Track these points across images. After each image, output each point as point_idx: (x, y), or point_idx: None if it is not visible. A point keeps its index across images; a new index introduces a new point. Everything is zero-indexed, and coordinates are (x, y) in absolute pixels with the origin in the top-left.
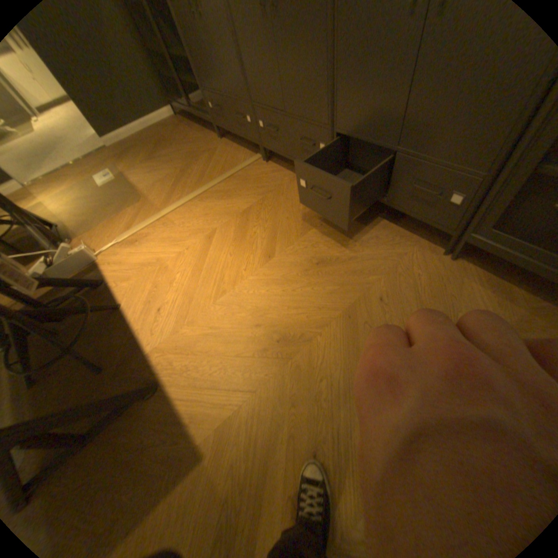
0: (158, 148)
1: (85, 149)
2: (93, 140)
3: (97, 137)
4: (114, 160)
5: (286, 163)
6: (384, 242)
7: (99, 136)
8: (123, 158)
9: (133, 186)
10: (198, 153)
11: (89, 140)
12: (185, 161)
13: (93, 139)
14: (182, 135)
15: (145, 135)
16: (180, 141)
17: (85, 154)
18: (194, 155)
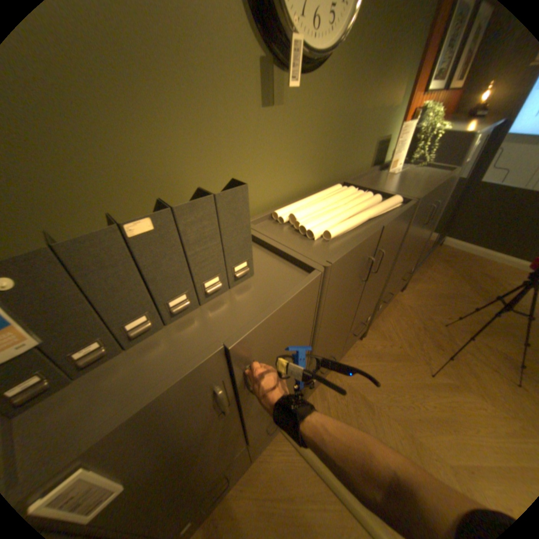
0: None
1: None
2: None
3: None
4: None
5: None
6: (402, 313)
7: None
8: None
9: None
10: None
11: None
12: None
13: None
14: None
15: None
16: None
17: None
18: None
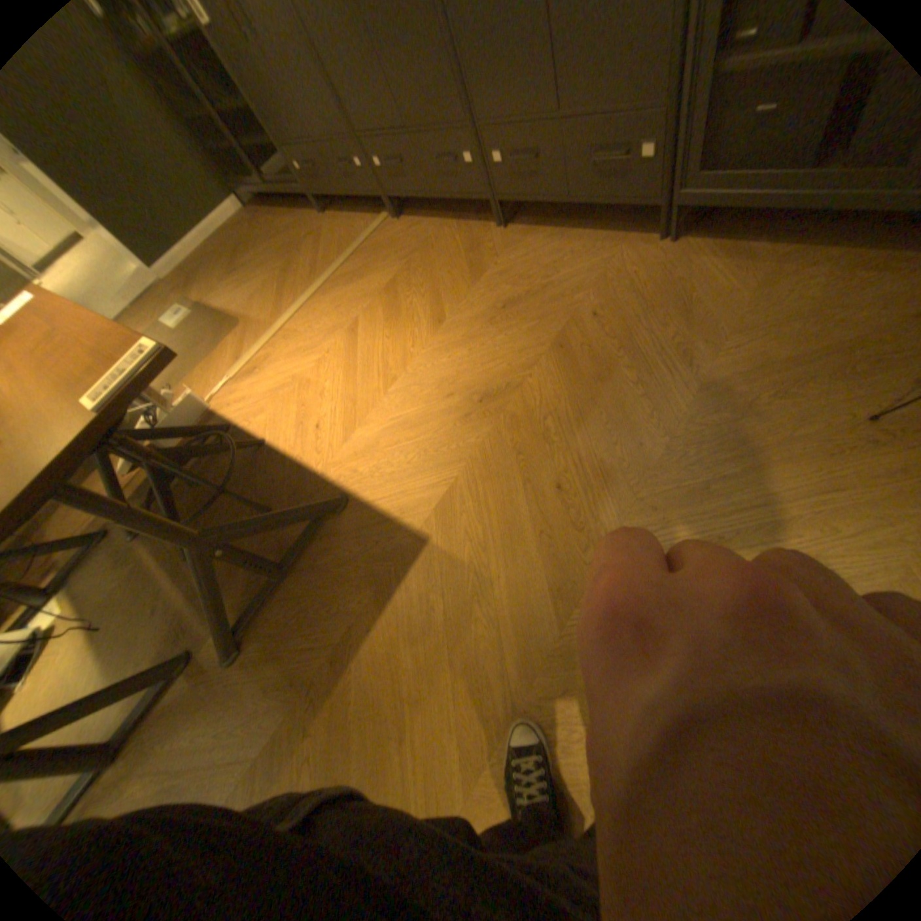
0: (239, 255)
1: (133, 292)
2: (139, 278)
3: (143, 273)
4: (182, 290)
5: (426, 210)
6: (584, 253)
7: (145, 270)
8: (193, 284)
9: (222, 311)
10: (299, 241)
11: (134, 280)
12: (284, 257)
13: (138, 277)
14: (266, 228)
15: (212, 247)
16: (267, 236)
17: (135, 298)
18: (293, 246)
